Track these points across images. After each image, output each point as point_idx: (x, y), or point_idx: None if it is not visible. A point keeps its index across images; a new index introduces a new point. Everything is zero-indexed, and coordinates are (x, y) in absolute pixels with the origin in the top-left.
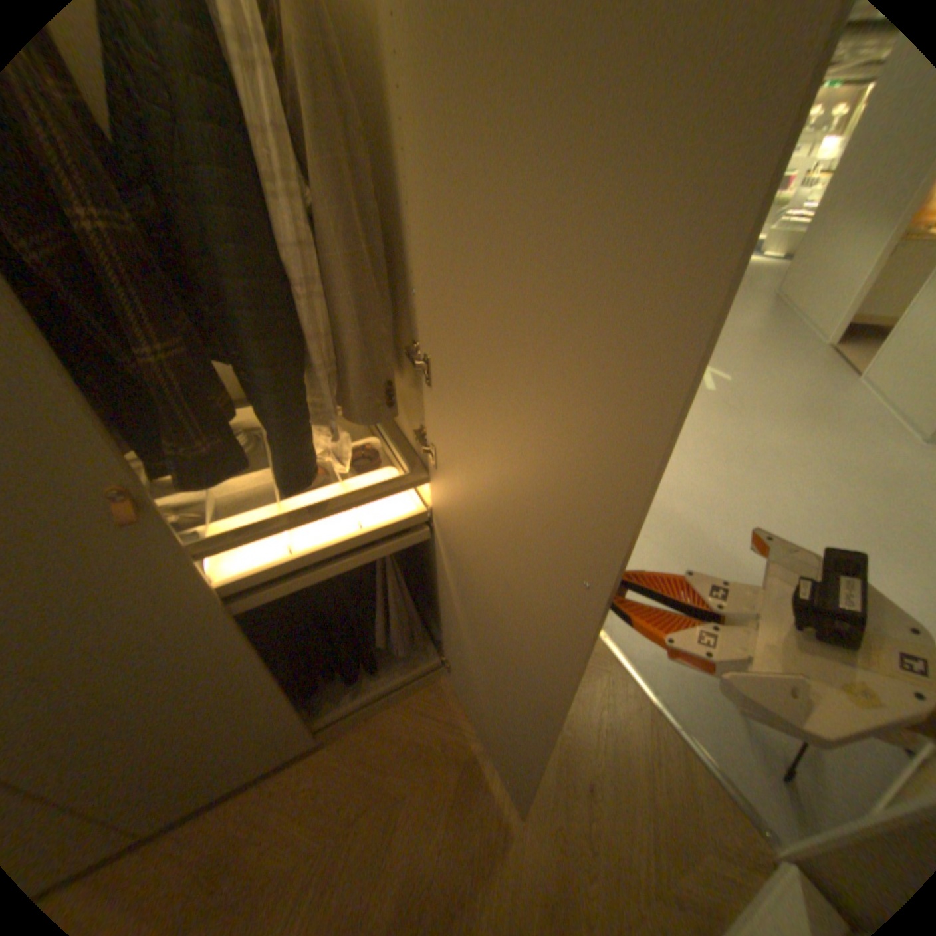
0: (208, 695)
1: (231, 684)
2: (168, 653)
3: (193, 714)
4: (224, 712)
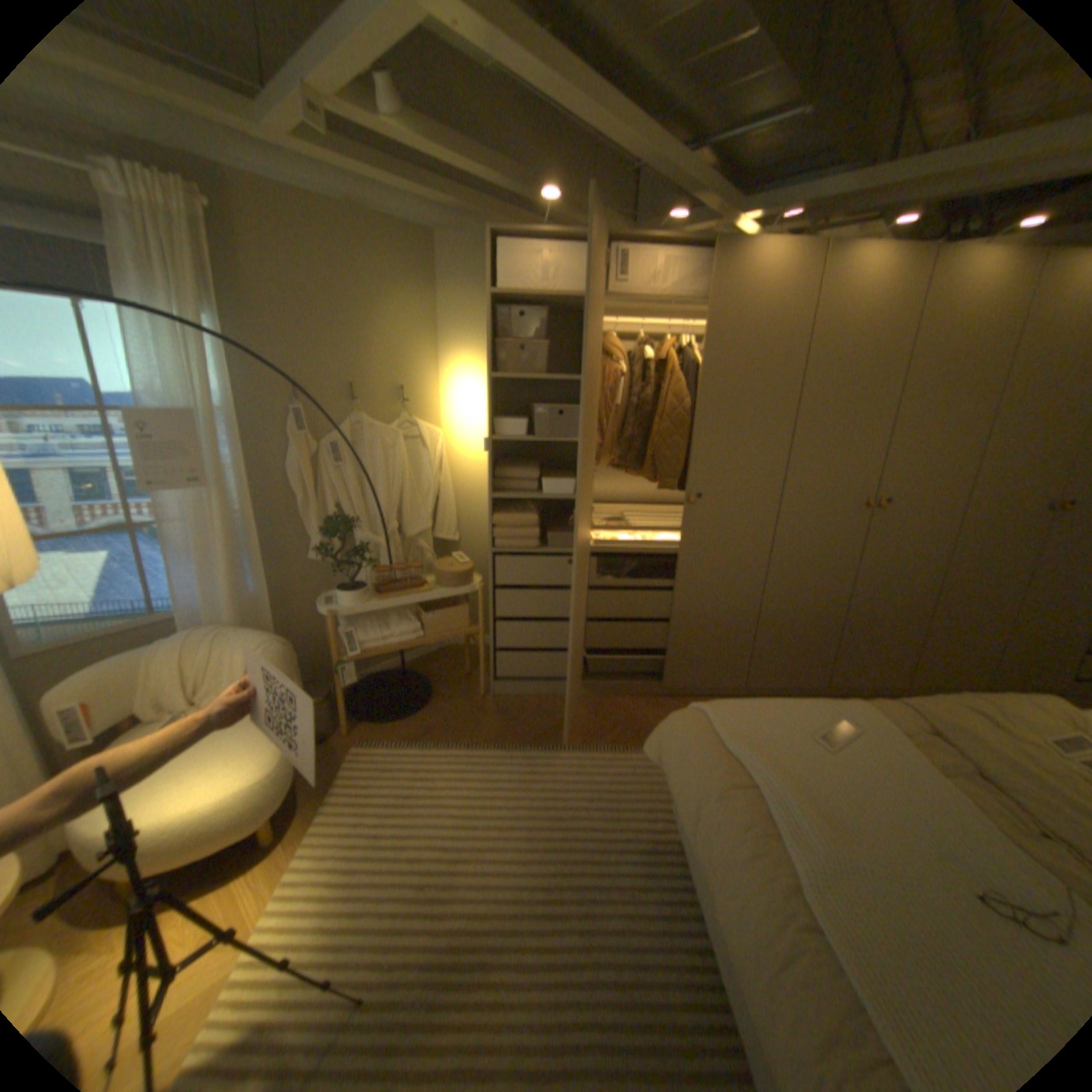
0: (1000, 605)
1: (1008, 605)
2: (1012, 572)
3: (989, 613)
4: (994, 621)
